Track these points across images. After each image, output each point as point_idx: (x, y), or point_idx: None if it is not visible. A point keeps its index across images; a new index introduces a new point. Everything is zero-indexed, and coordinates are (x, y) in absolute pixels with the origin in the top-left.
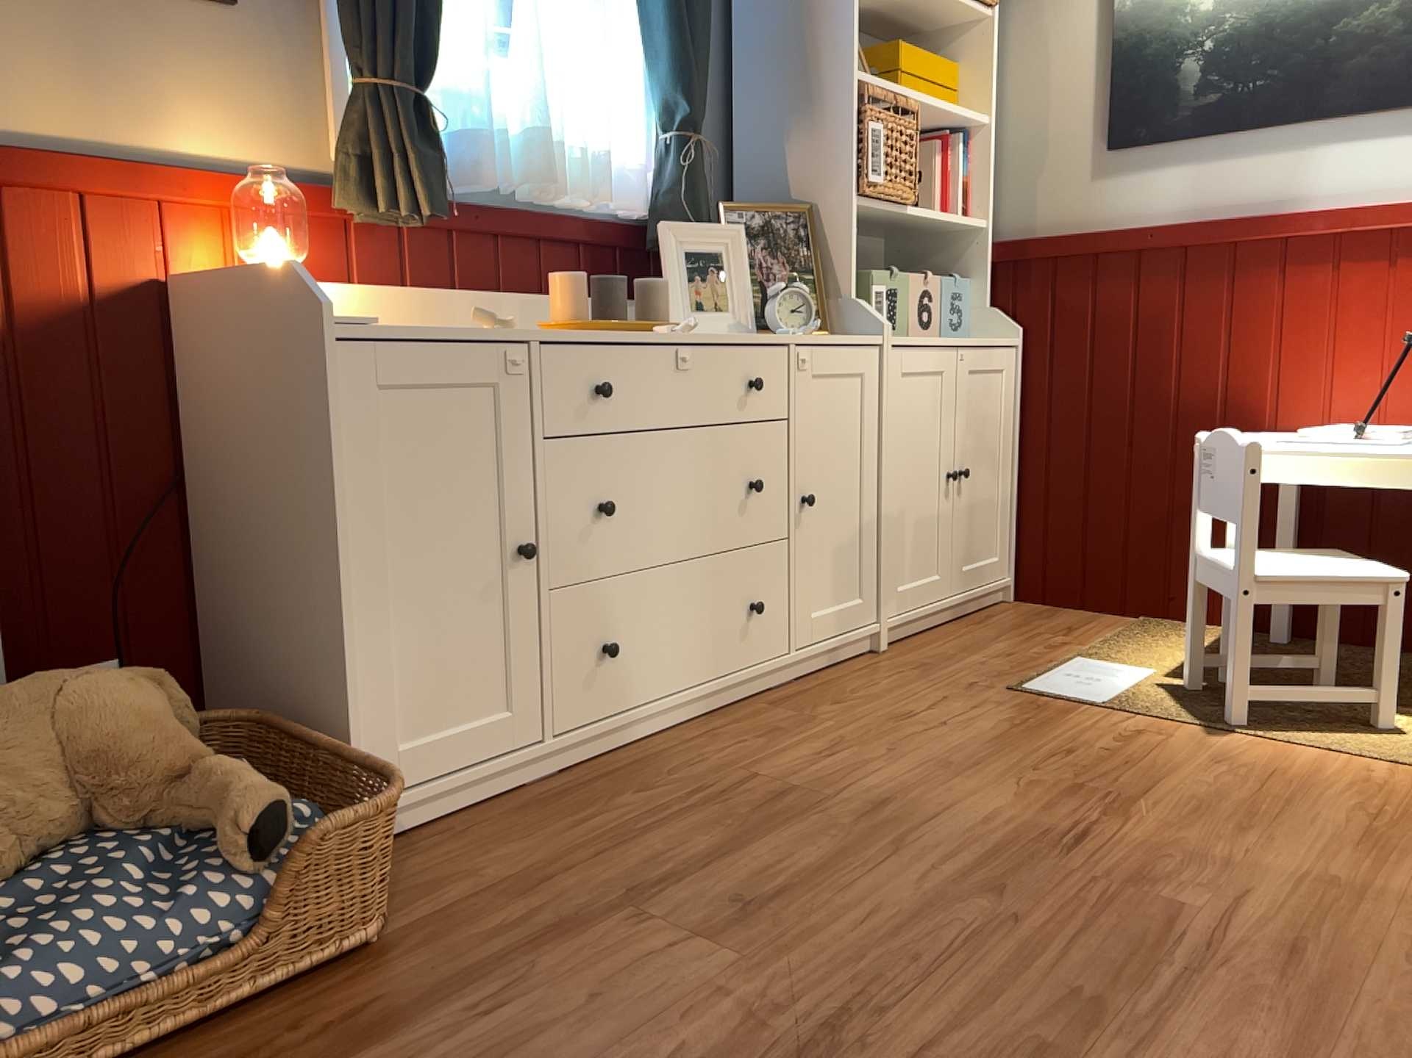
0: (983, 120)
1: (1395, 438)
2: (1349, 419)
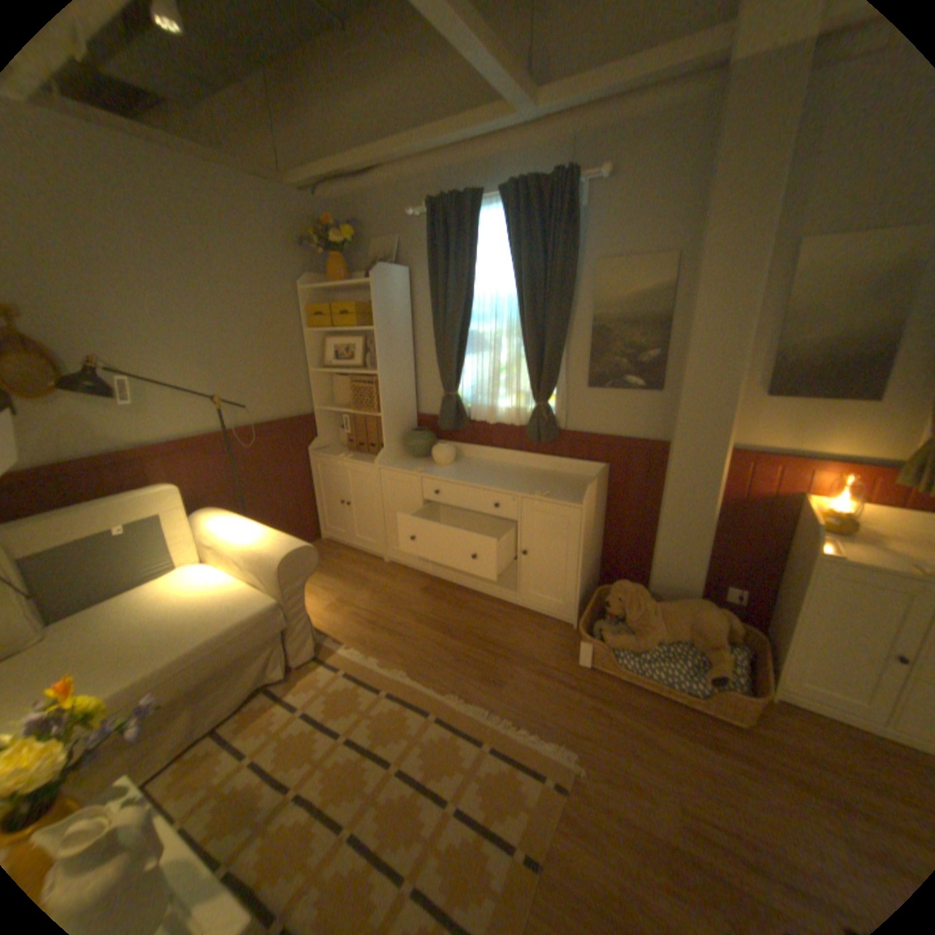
0: None
1: None
2: None
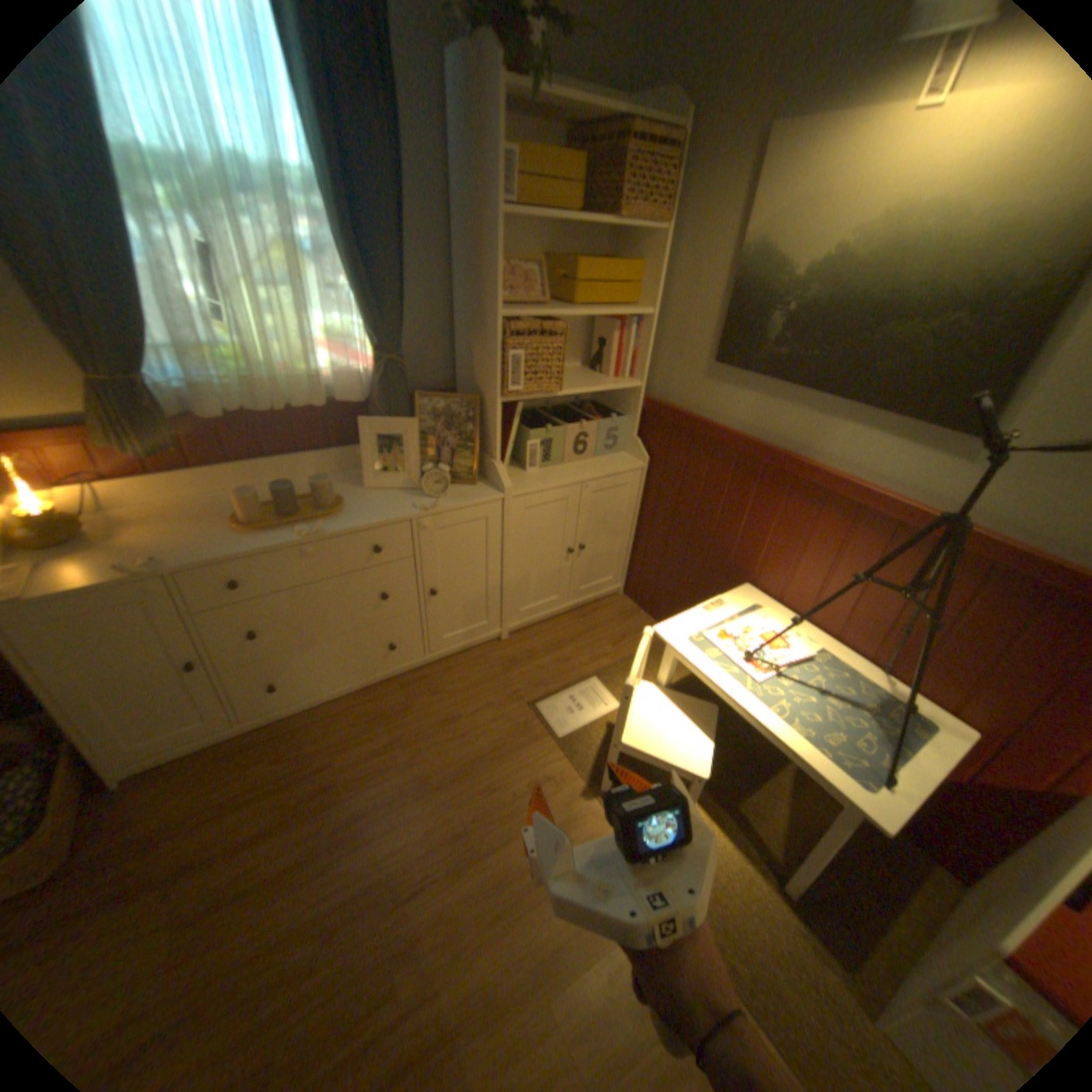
0: (647, 314)
1: (767, 673)
2: (796, 603)
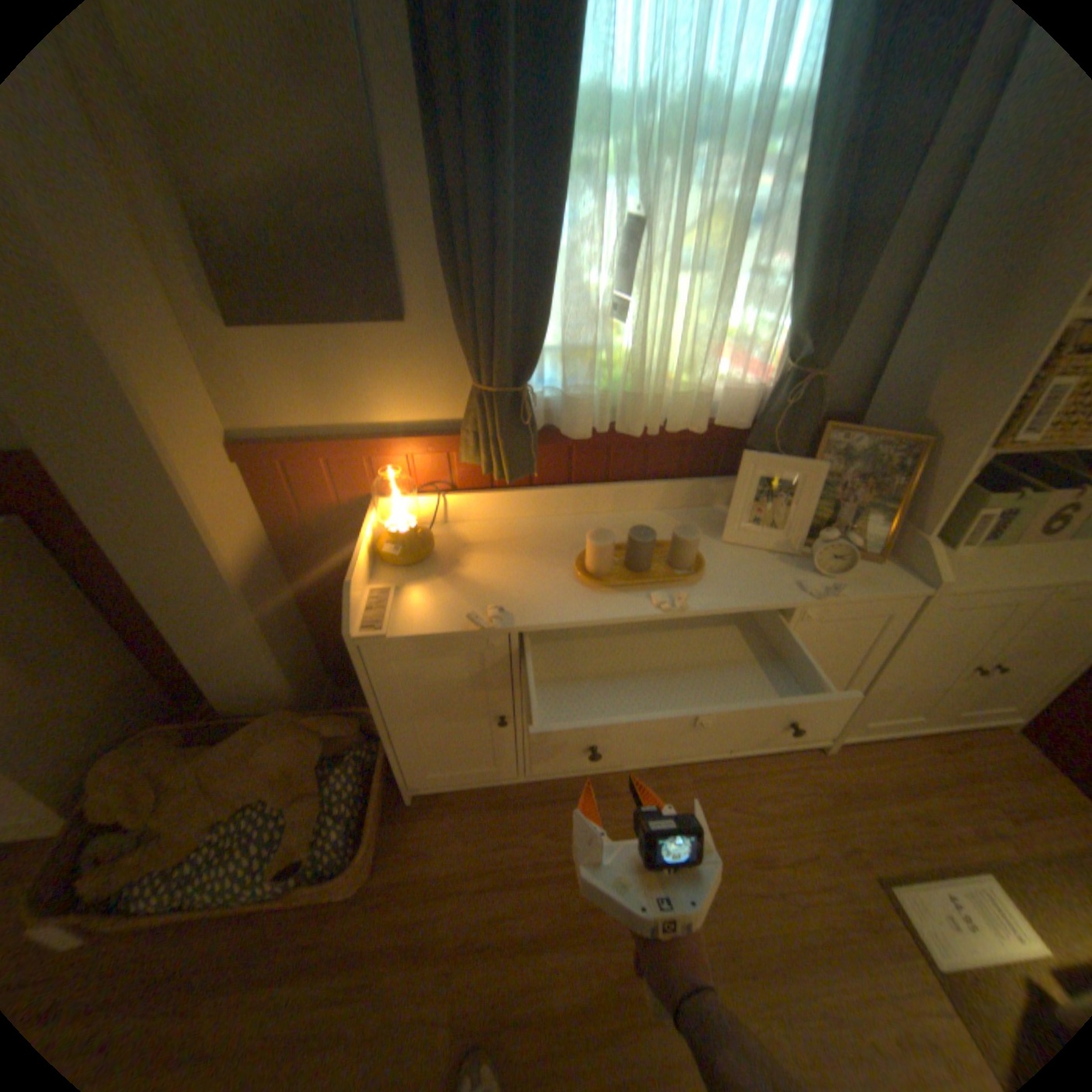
0: None
1: None
2: None
